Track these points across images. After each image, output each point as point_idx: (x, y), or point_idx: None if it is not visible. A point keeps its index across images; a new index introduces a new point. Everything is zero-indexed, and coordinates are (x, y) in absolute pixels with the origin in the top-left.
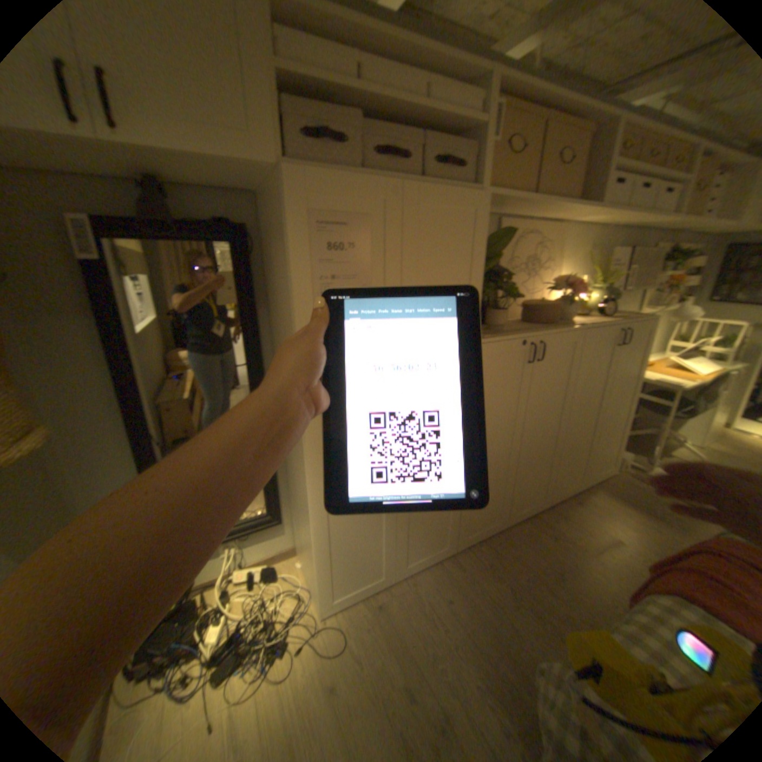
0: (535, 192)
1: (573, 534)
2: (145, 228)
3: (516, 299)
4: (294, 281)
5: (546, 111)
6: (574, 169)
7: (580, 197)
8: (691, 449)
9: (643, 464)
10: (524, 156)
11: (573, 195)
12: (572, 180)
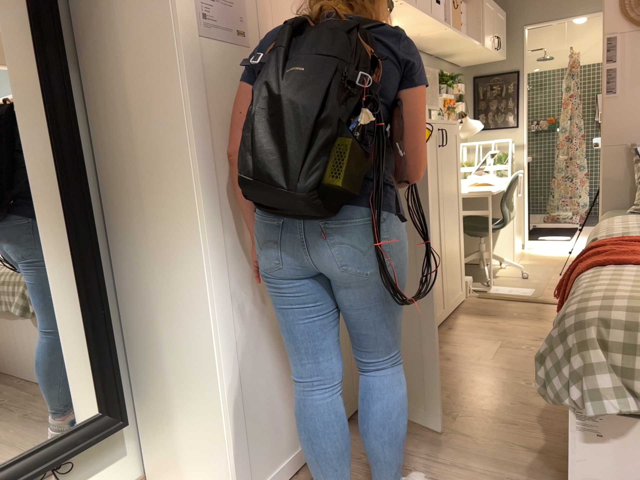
0: None
1: (458, 349)
2: None
3: None
4: None
5: None
6: None
7: None
8: (504, 267)
9: (477, 286)
10: None
11: None
12: None
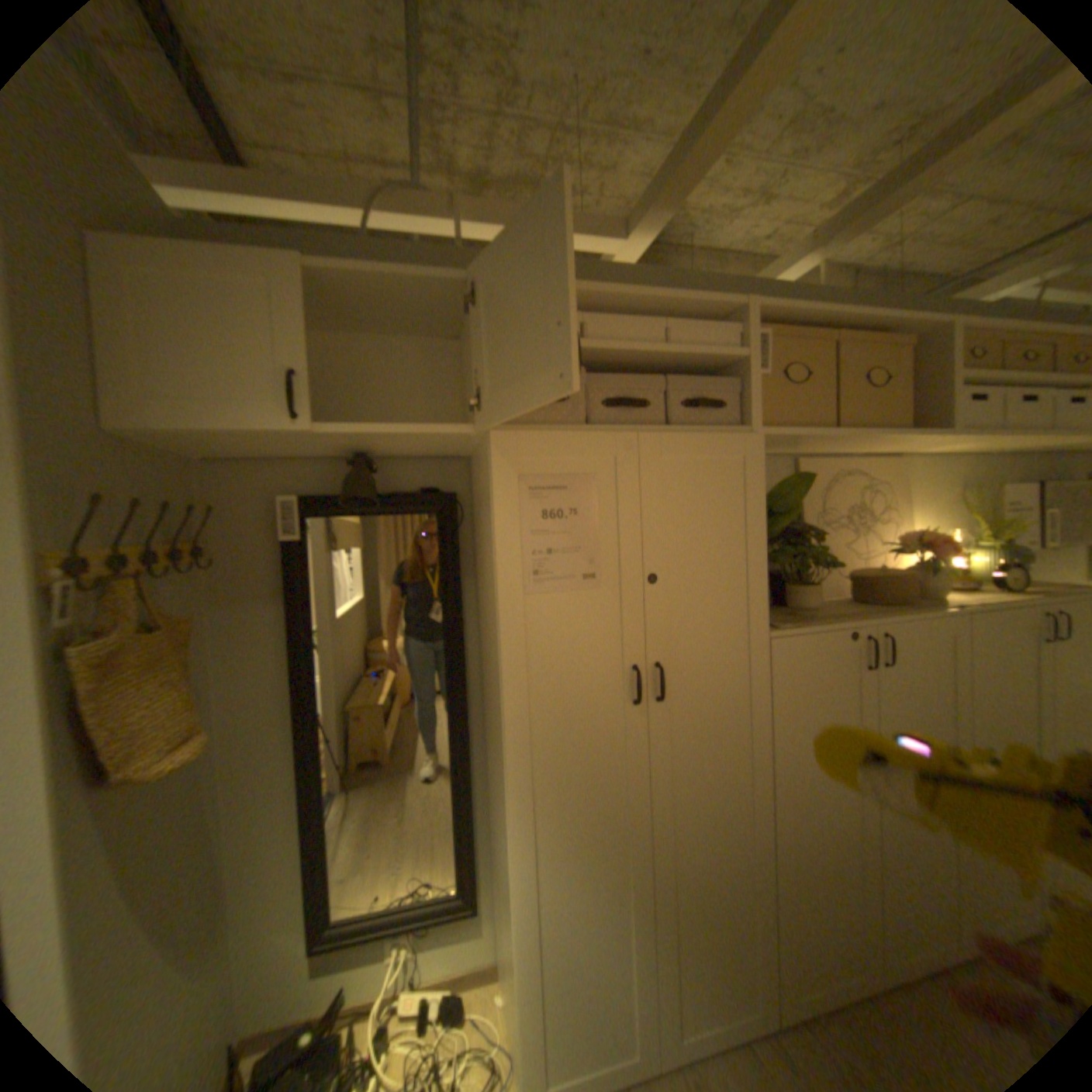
0: (833, 426)
1: None
2: (345, 506)
3: (838, 567)
4: (497, 559)
5: (835, 331)
6: (894, 391)
7: (910, 425)
8: None
9: None
10: (812, 385)
11: (900, 422)
12: (895, 404)
